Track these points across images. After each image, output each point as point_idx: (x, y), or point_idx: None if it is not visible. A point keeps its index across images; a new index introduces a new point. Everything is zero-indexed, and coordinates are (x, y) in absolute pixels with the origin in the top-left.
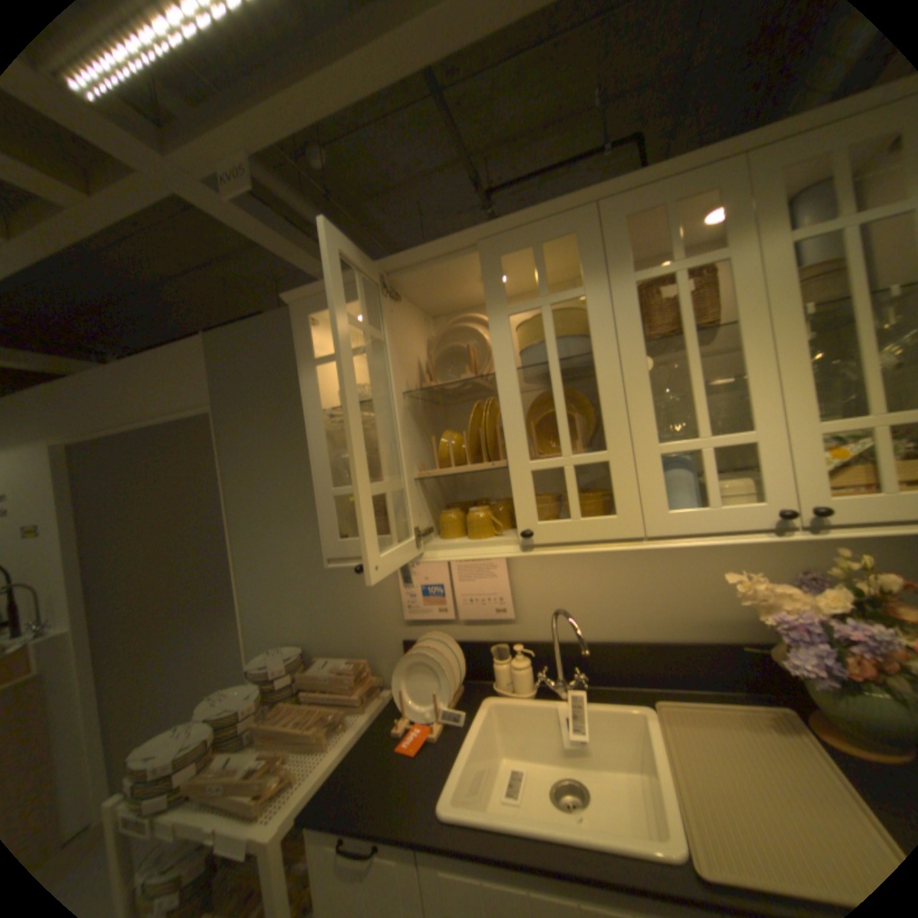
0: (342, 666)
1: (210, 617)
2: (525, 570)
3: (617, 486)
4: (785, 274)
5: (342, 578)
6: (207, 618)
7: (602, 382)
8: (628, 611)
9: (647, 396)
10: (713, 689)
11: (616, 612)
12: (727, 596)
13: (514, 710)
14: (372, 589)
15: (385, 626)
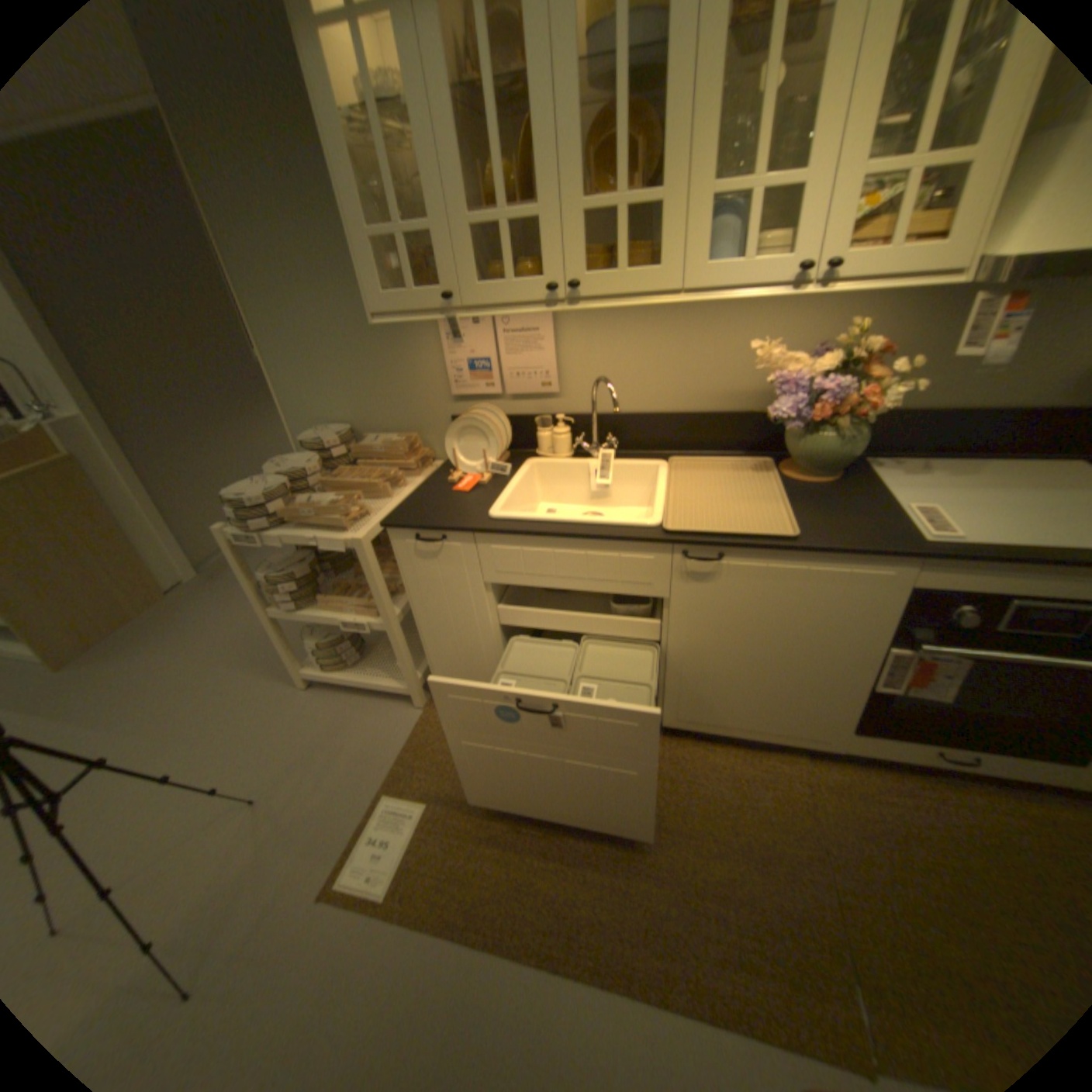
0: (395, 440)
1: (230, 417)
2: (572, 344)
3: (666, 233)
4: None
5: (382, 354)
6: (227, 418)
7: (671, 91)
8: (662, 385)
9: (714, 115)
10: (719, 449)
11: (652, 385)
12: (749, 365)
13: (553, 467)
14: (417, 366)
15: (433, 403)
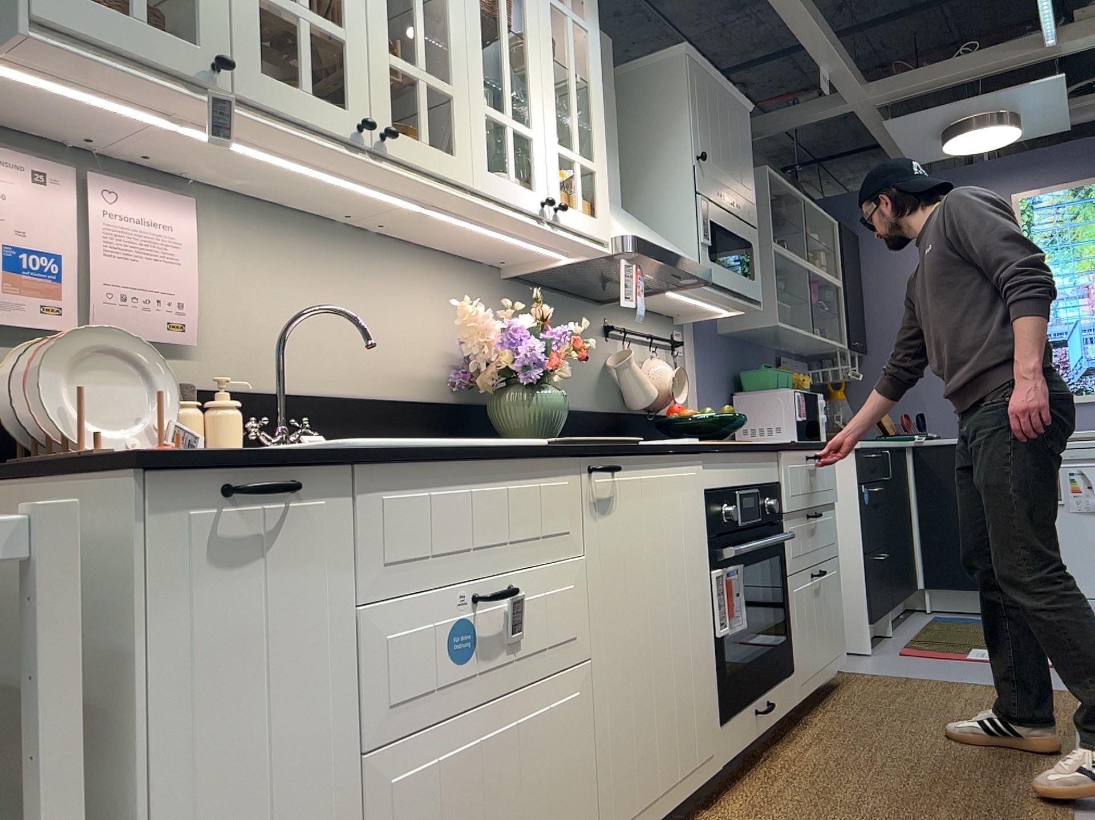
0: None
1: None
2: (216, 269)
3: (457, 126)
4: (547, 23)
5: None
6: None
7: (452, 15)
8: (338, 354)
9: (479, 54)
10: None
11: (326, 353)
12: (436, 333)
13: None
14: None
15: None
